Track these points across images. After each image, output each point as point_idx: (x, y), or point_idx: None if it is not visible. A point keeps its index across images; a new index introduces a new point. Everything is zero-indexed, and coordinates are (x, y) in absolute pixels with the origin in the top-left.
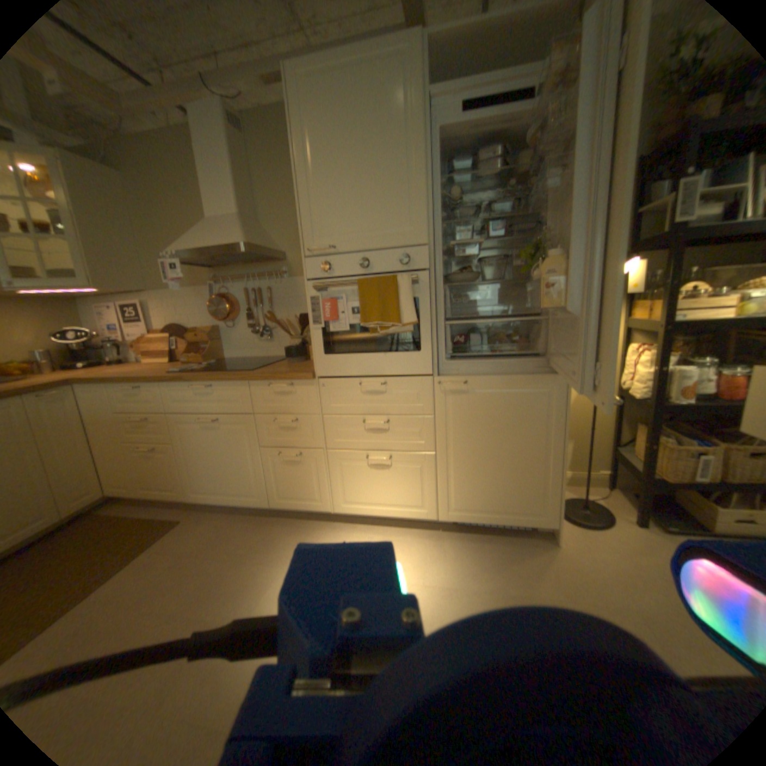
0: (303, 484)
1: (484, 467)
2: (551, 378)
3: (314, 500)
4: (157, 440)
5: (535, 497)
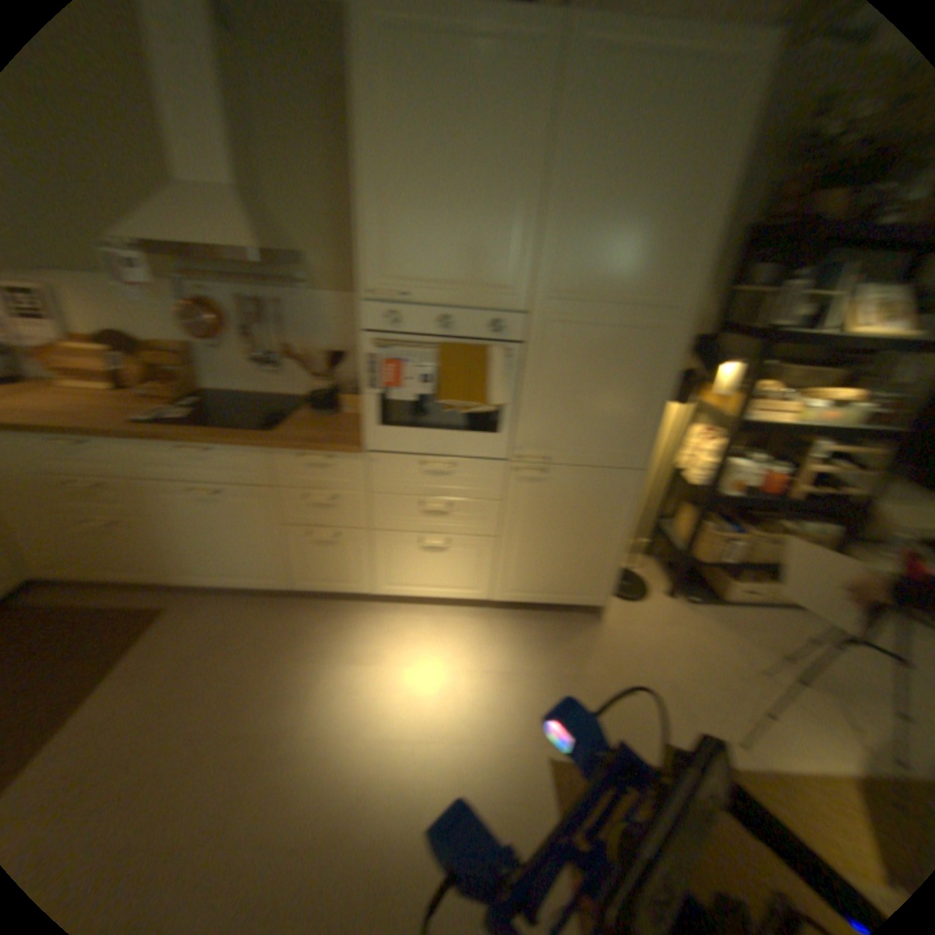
0: (343, 565)
1: (549, 553)
2: (632, 473)
3: (355, 581)
4: (130, 510)
5: (592, 579)
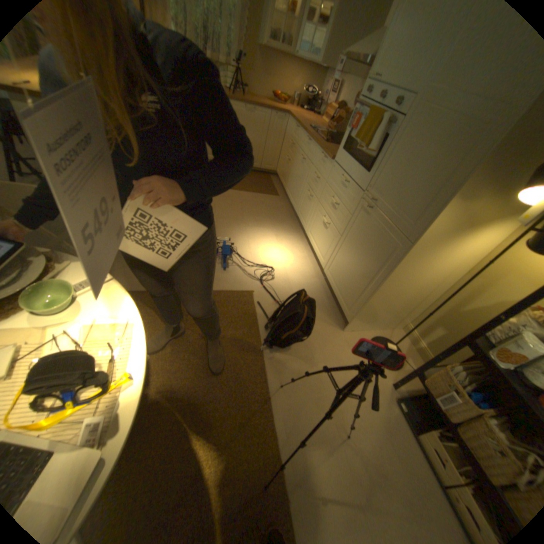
0: (306, 212)
1: (348, 262)
2: (403, 239)
3: (305, 222)
4: (292, 157)
5: (352, 297)
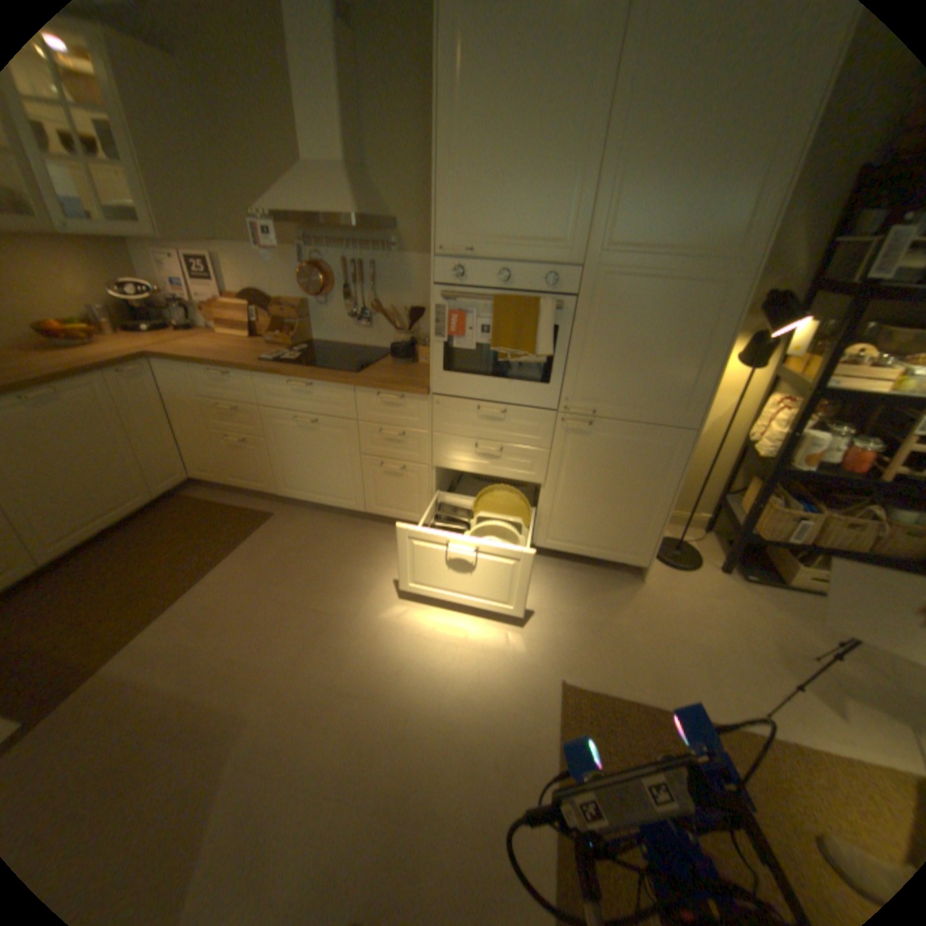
0: (404, 496)
1: (590, 505)
2: (679, 432)
3: (413, 511)
4: (249, 432)
5: (632, 537)
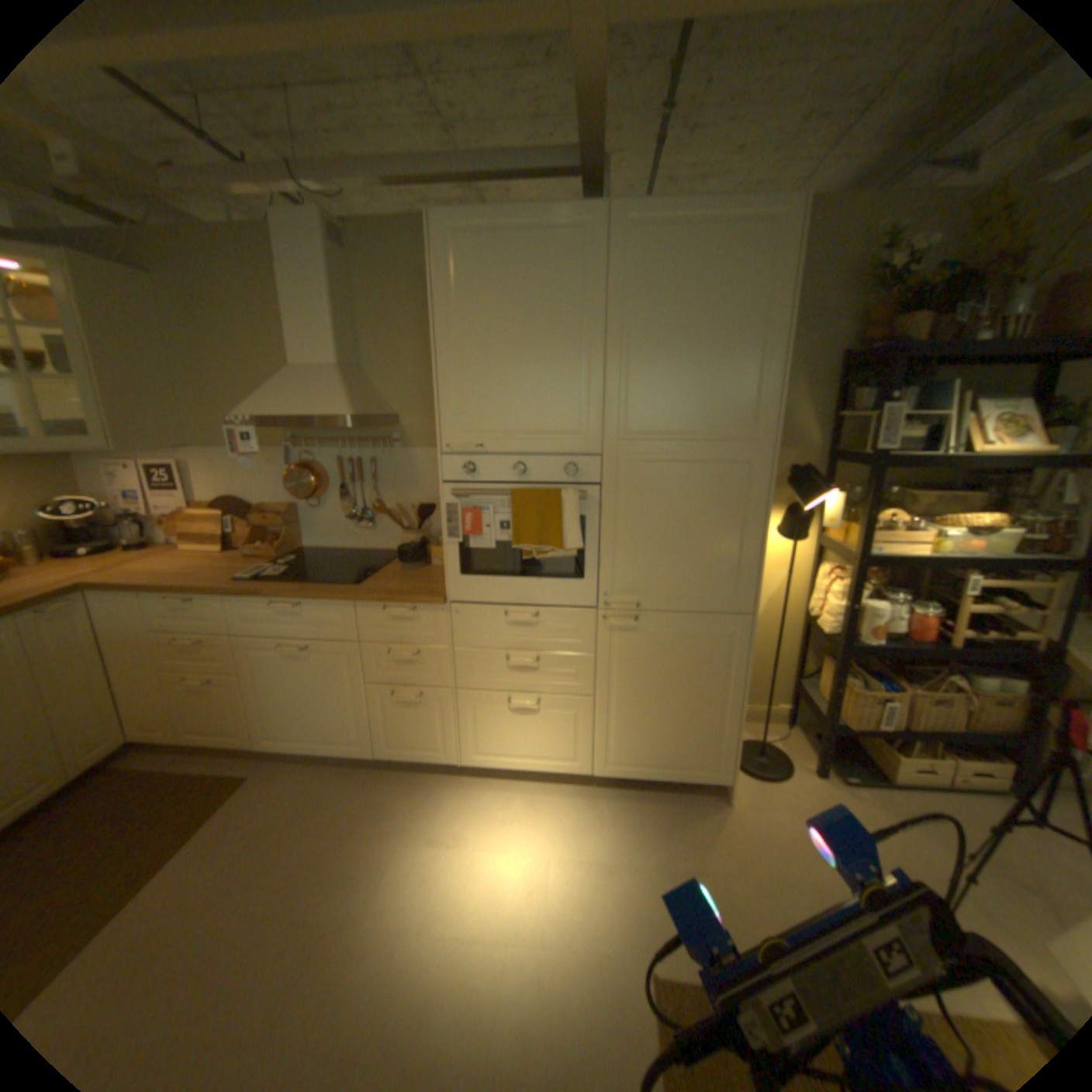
0: (423, 731)
1: (651, 715)
2: (734, 618)
3: (436, 750)
4: (216, 670)
5: (707, 749)
